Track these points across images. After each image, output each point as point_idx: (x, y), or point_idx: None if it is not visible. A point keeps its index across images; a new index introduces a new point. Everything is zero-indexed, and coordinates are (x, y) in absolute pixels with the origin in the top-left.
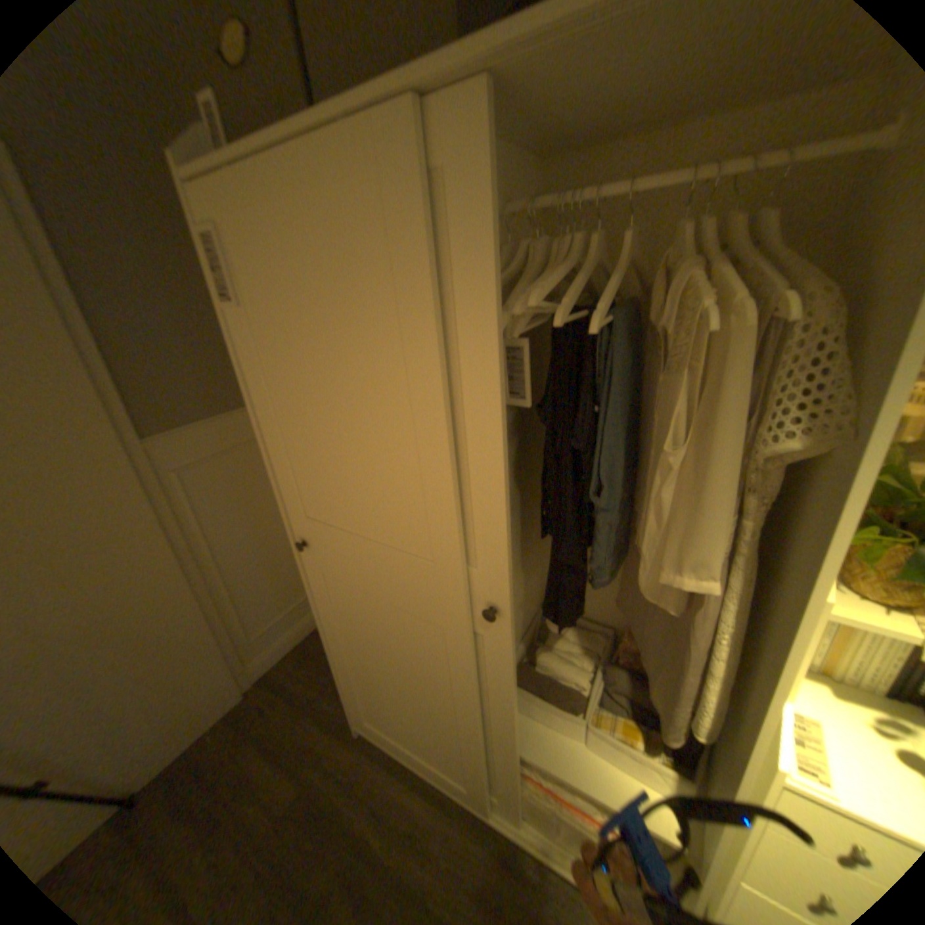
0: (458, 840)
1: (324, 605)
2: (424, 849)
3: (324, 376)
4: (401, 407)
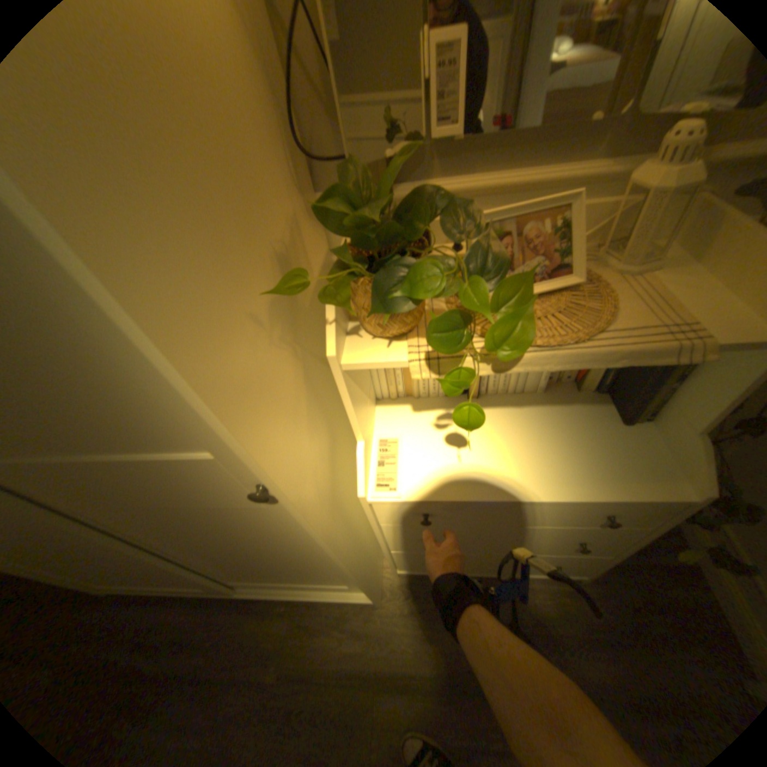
0: (216, 619)
1: None
2: (188, 642)
3: None
4: None
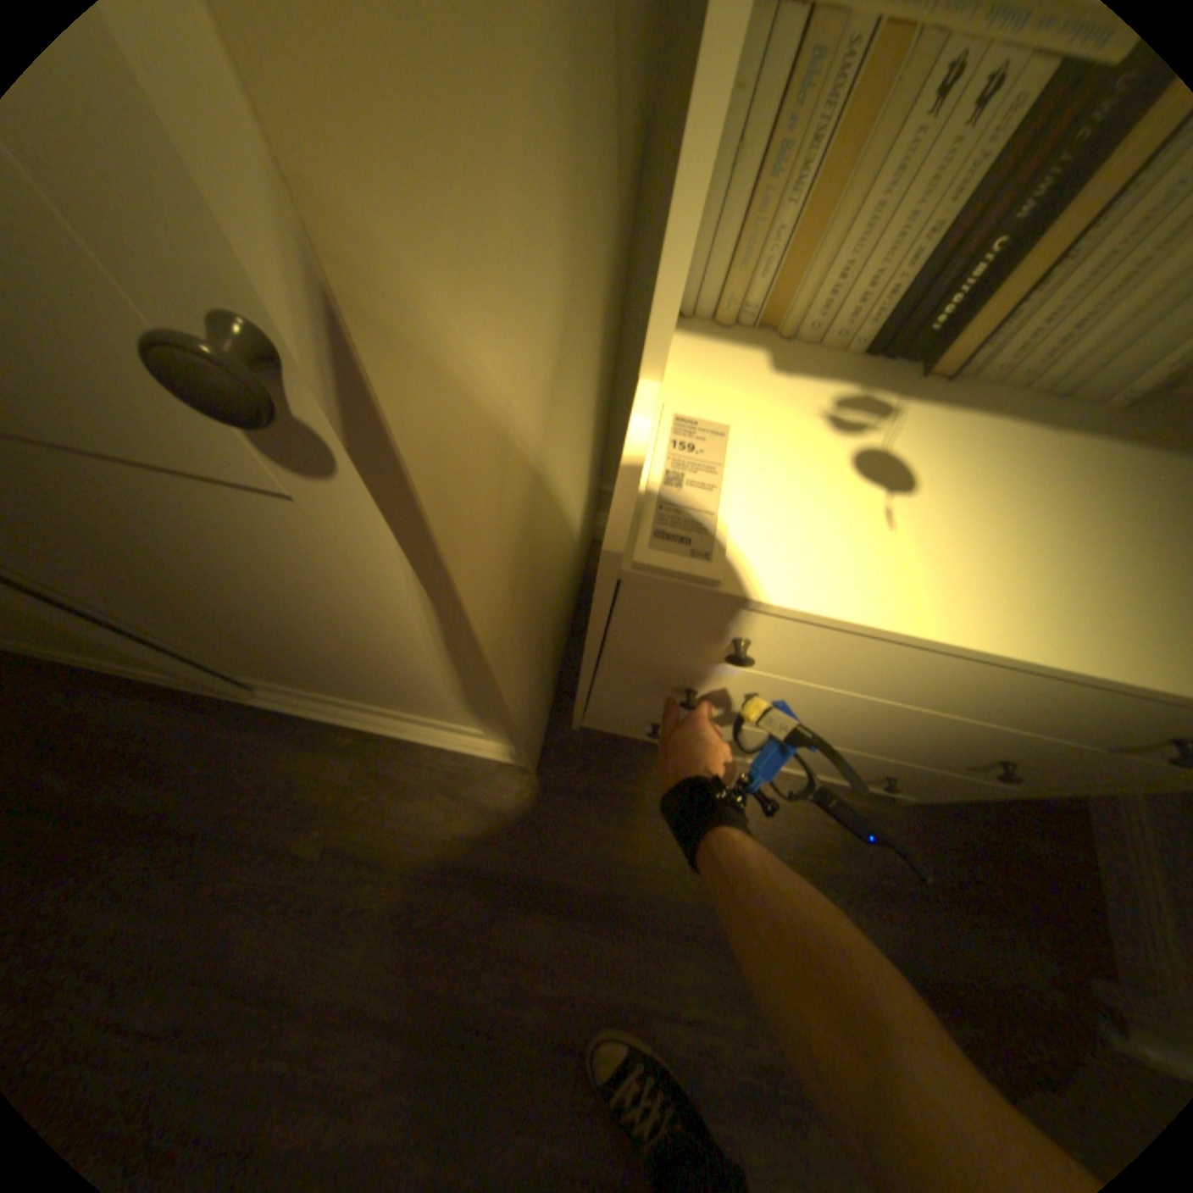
0: (215, 733)
1: None
2: (154, 762)
3: None
4: None
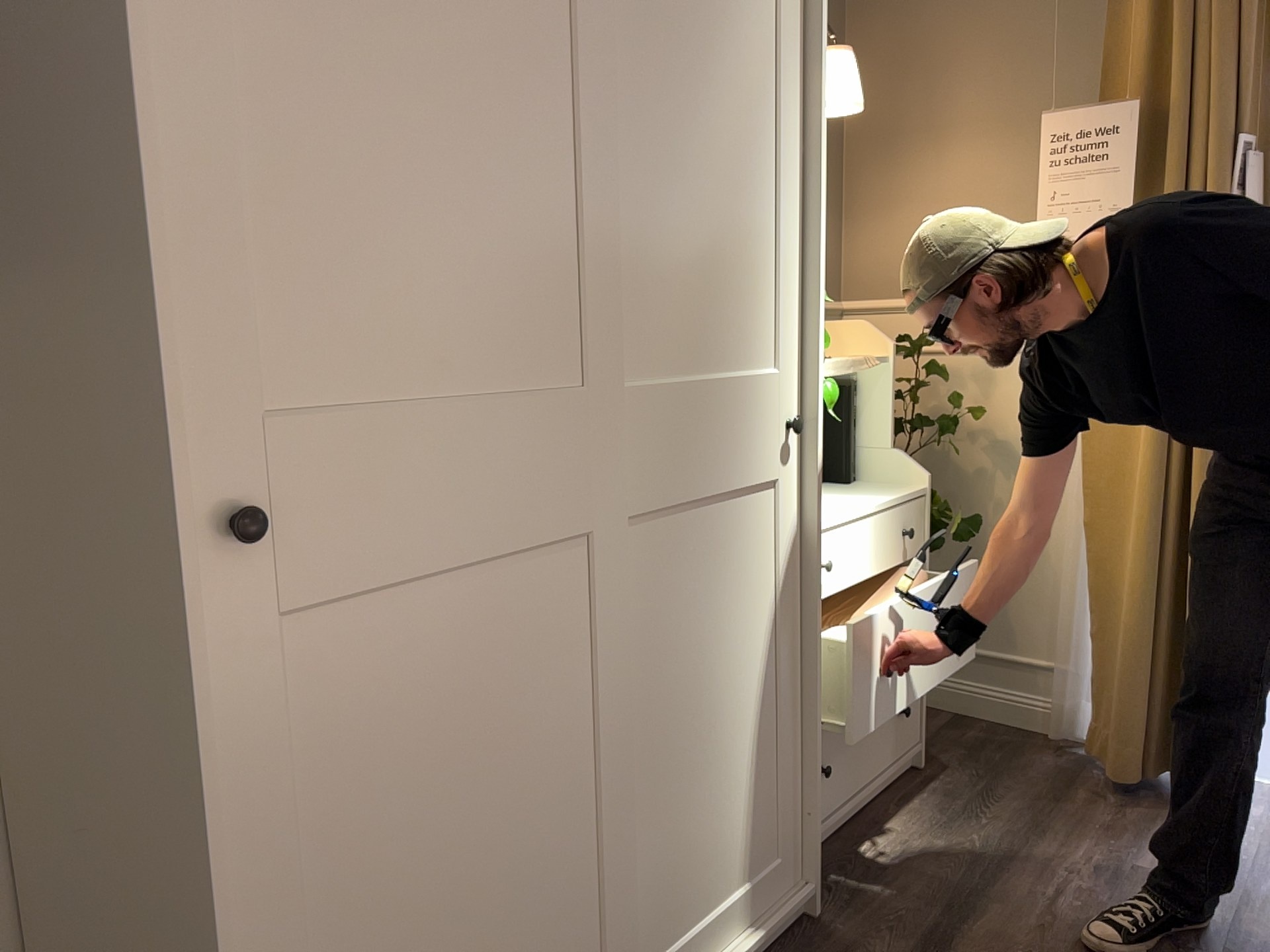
0: None
1: (272, 753)
2: None
3: (433, 10)
4: (563, 94)
